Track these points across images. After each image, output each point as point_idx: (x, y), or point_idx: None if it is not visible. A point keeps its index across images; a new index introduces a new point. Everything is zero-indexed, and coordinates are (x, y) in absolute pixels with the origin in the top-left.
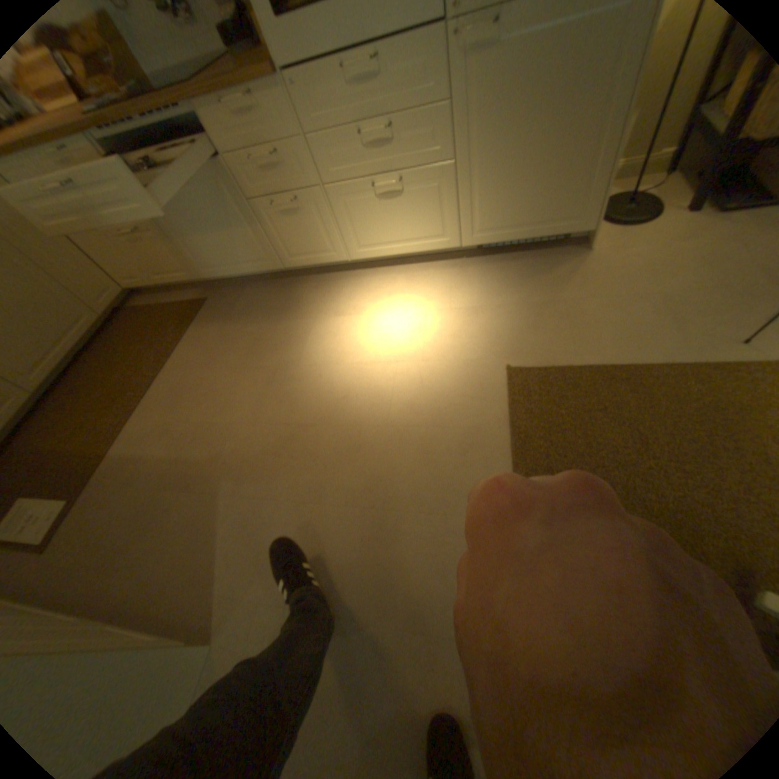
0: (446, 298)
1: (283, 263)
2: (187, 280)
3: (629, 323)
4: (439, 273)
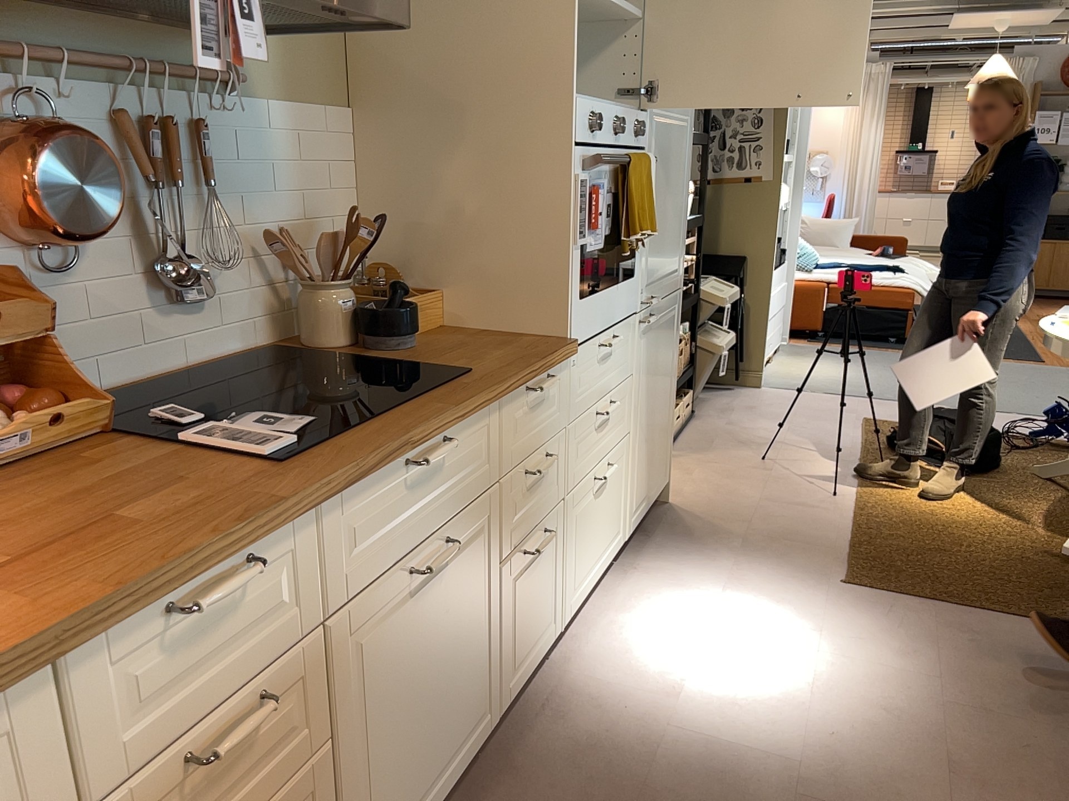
0: (694, 592)
1: (494, 708)
2: None
3: (793, 519)
4: (632, 586)
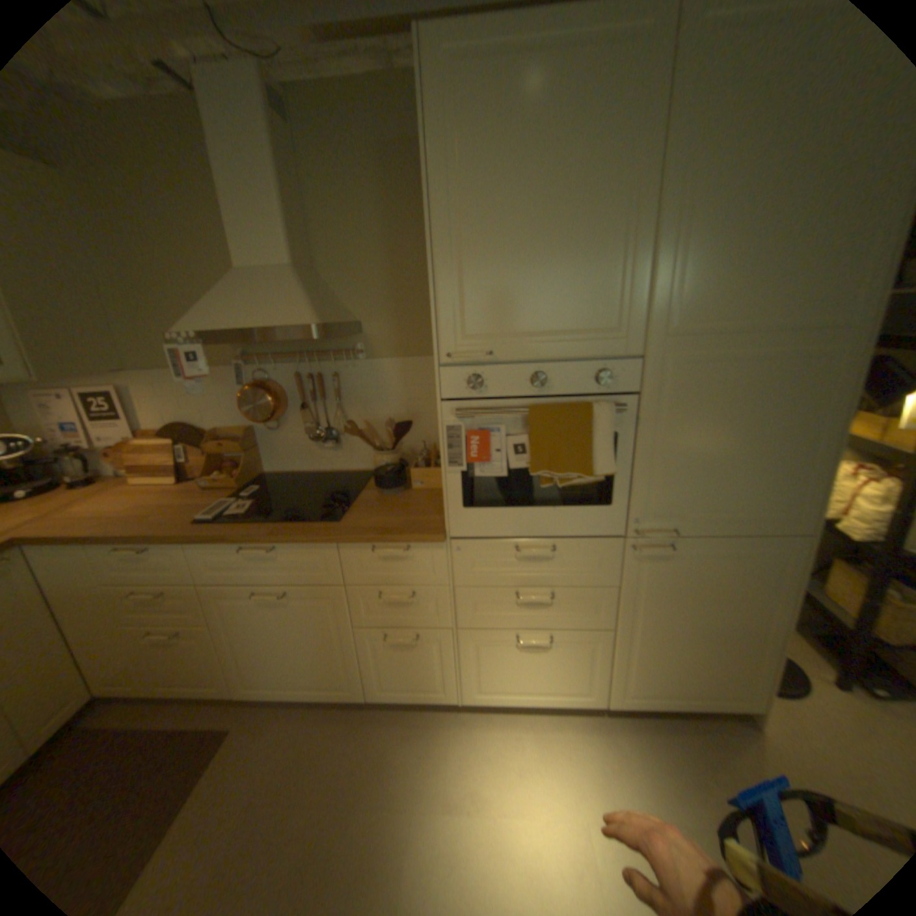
0: (606, 799)
1: (365, 696)
2: (207, 699)
3: None
4: (580, 742)
